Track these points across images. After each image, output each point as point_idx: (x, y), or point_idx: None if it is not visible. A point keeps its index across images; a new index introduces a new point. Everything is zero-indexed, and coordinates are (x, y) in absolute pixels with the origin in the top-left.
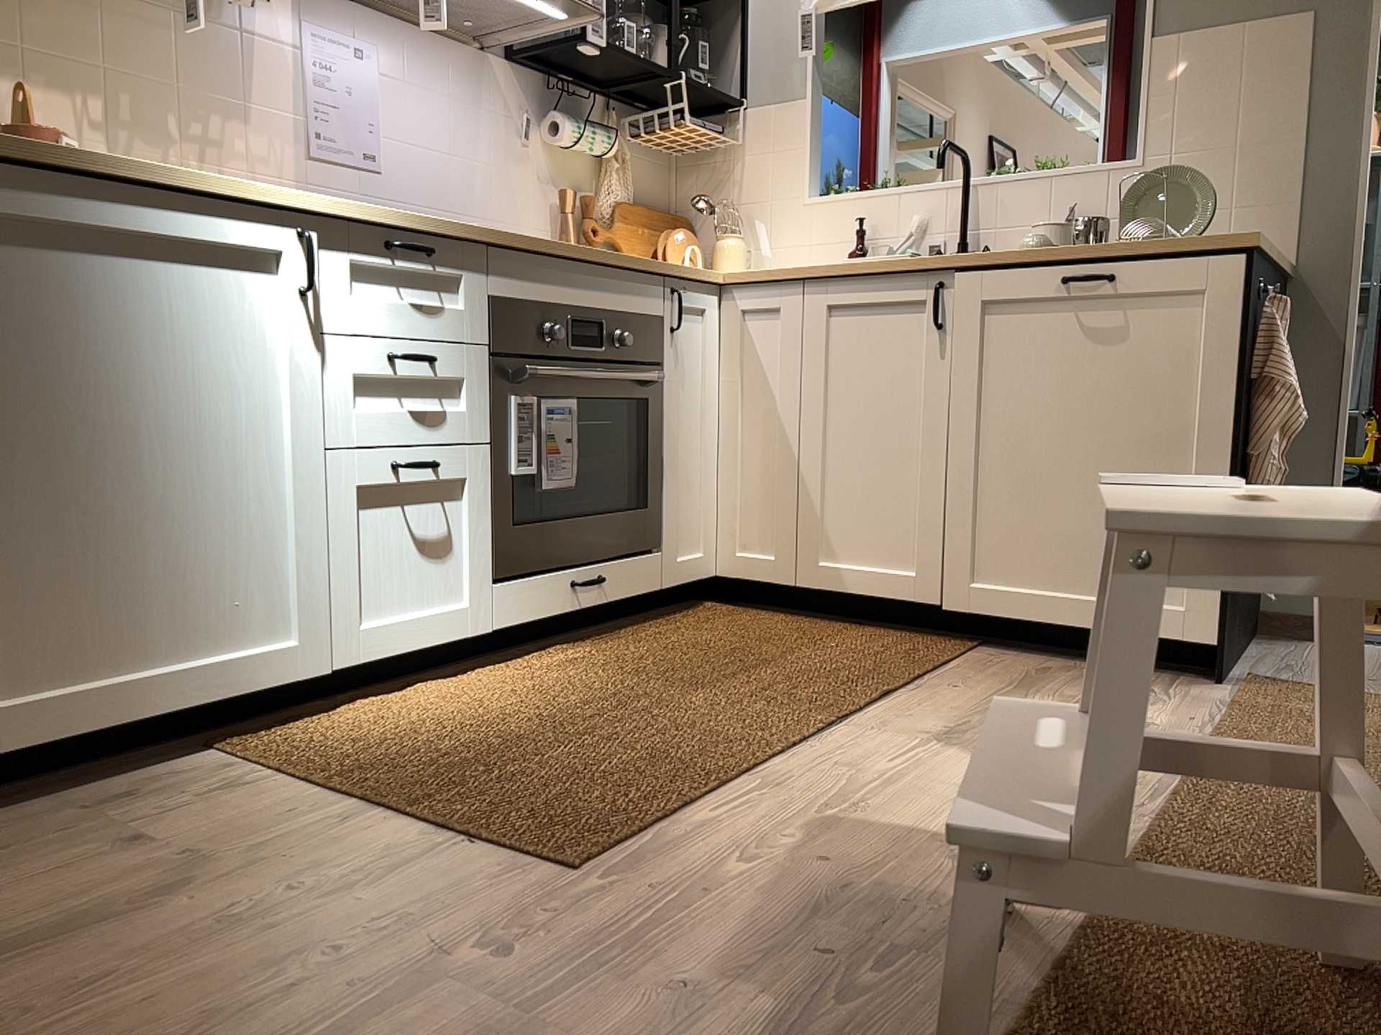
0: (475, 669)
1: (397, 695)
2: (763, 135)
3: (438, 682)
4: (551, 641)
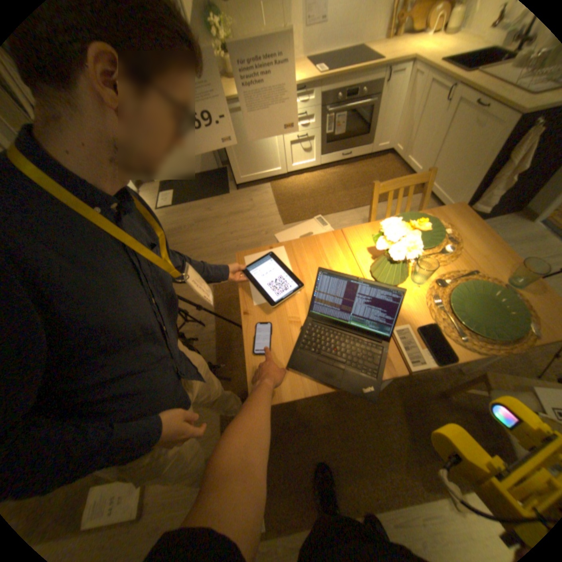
0: (319, 171)
1: (301, 176)
2: None
3: (310, 173)
4: (341, 163)
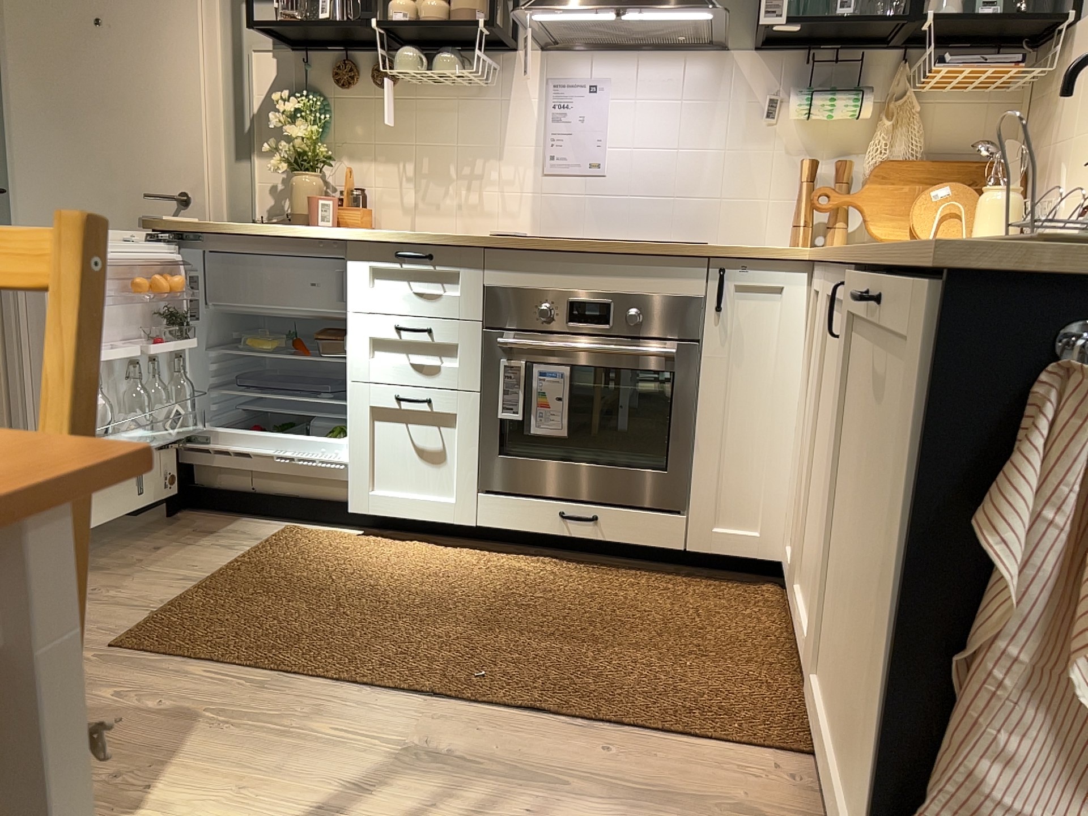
0: (473, 551)
1: (400, 544)
2: (1082, 53)
3: (437, 548)
4: (572, 558)
